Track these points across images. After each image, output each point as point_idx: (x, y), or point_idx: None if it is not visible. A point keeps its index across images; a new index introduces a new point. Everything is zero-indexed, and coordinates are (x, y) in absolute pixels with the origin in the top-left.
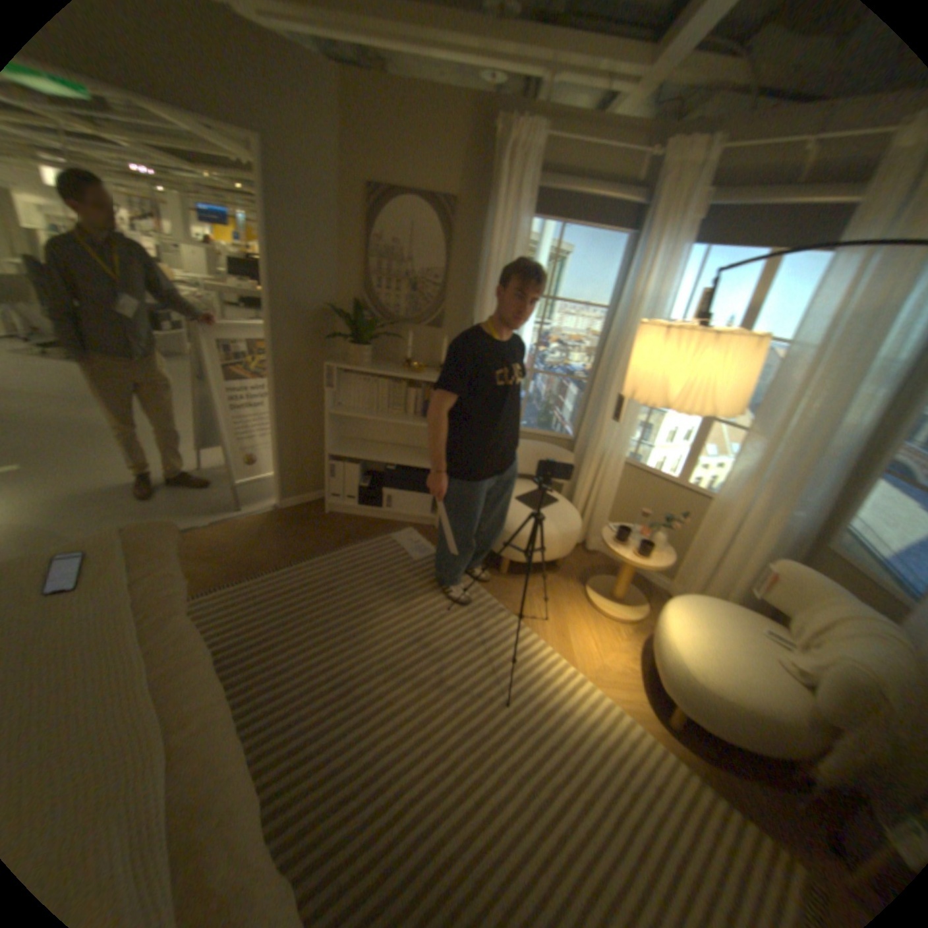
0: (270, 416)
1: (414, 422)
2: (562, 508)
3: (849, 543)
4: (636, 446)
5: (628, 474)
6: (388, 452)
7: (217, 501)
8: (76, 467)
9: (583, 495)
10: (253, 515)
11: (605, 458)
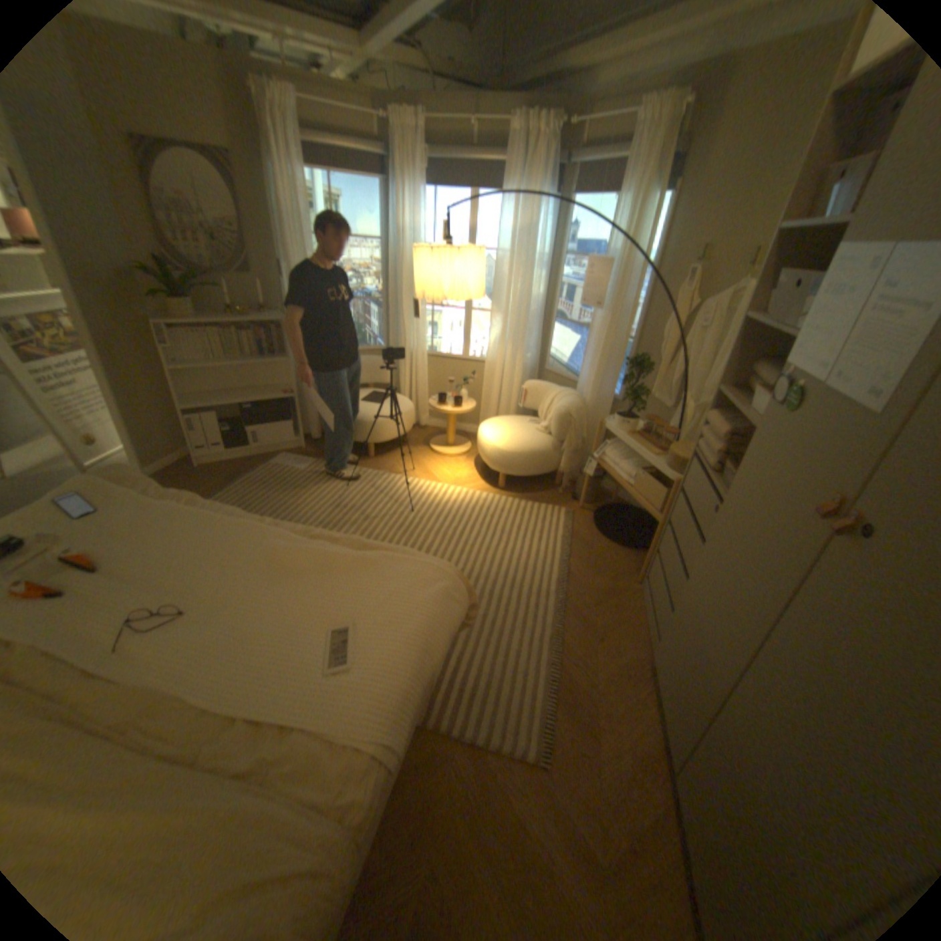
0: (103, 387)
1: (256, 361)
2: (397, 399)
3: (551, 364)
4: (431, 342)
5: (431, 364)
6: (237, 395)
7: None
8: None
9: (406, 387)
10: None
11: (413, 355)
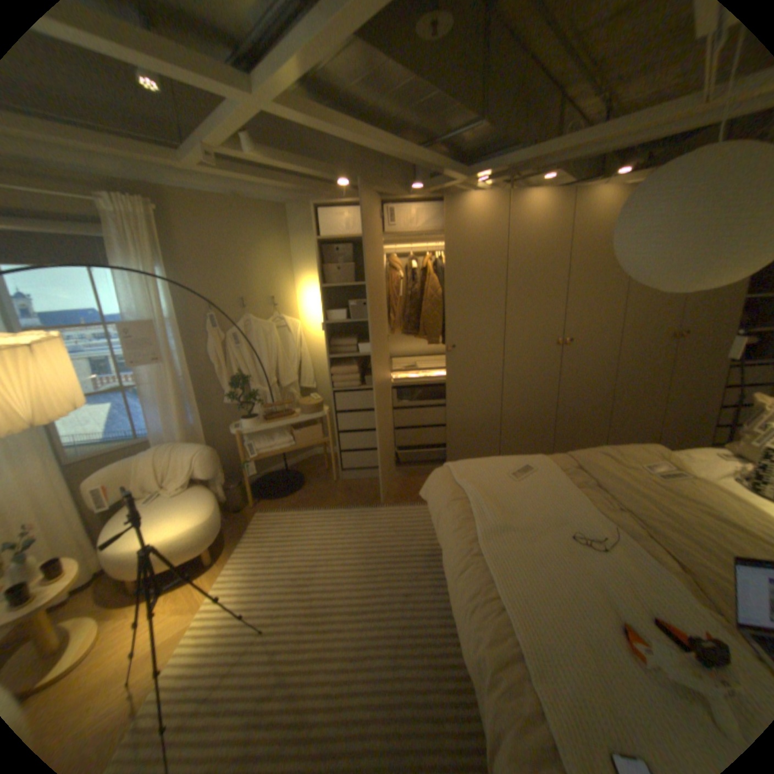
0: None
1: None
2: None
3: (69, 455)
4: None
5: None
6: None
7: None
8: None
9: None
10: None
11: None
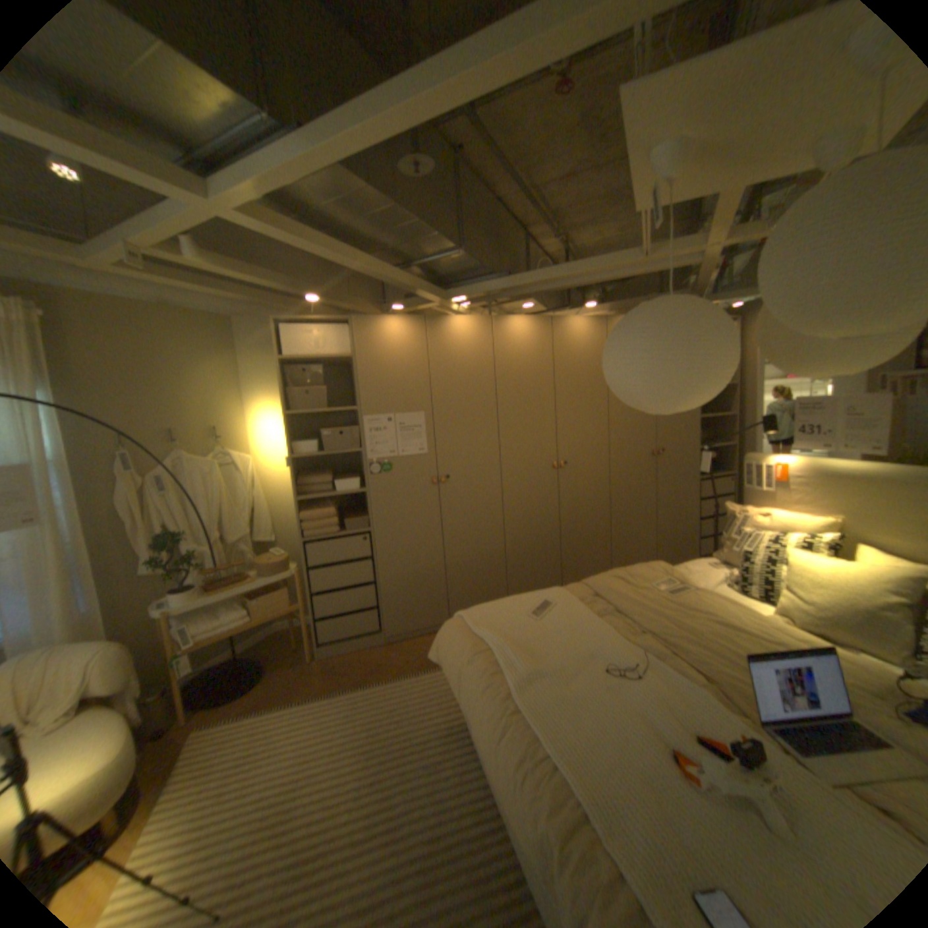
0: None
1: None
2: None
3: None
4: None
5: None
6: None
7: None
8: None
9: None
10: None
11: None
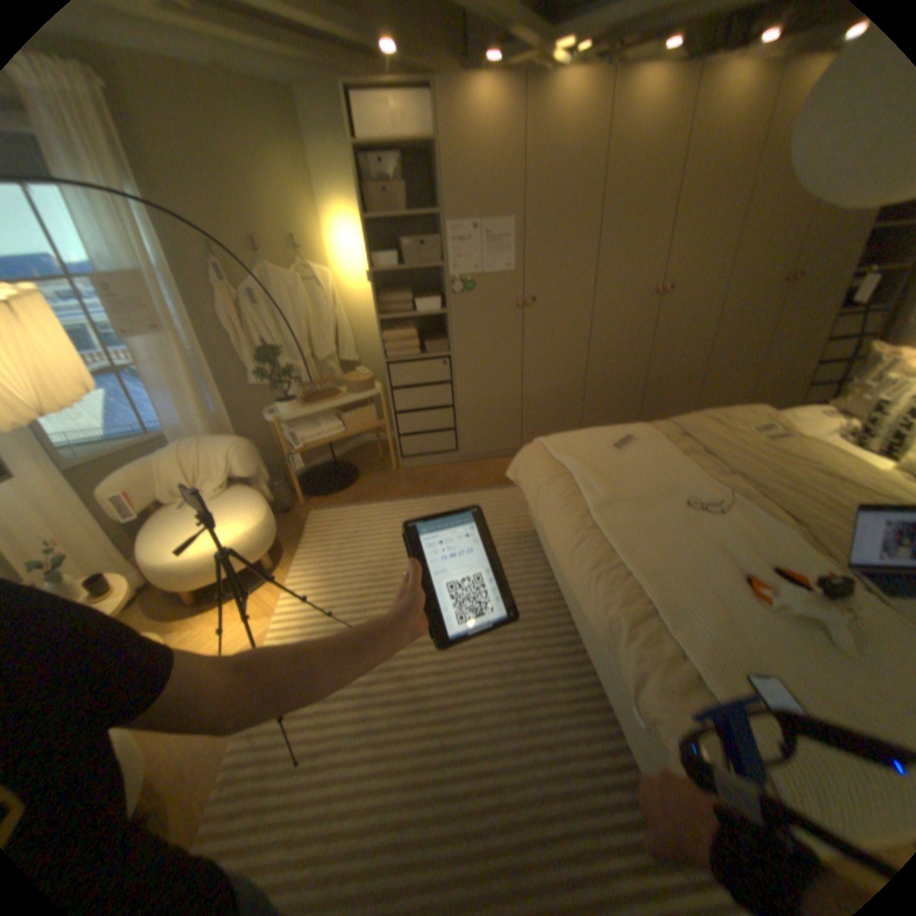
0: None
1: None
2: None
3: (64, 456)
4: None
5: None
6: None
7: None
8: None
9: None
10: None
11: None
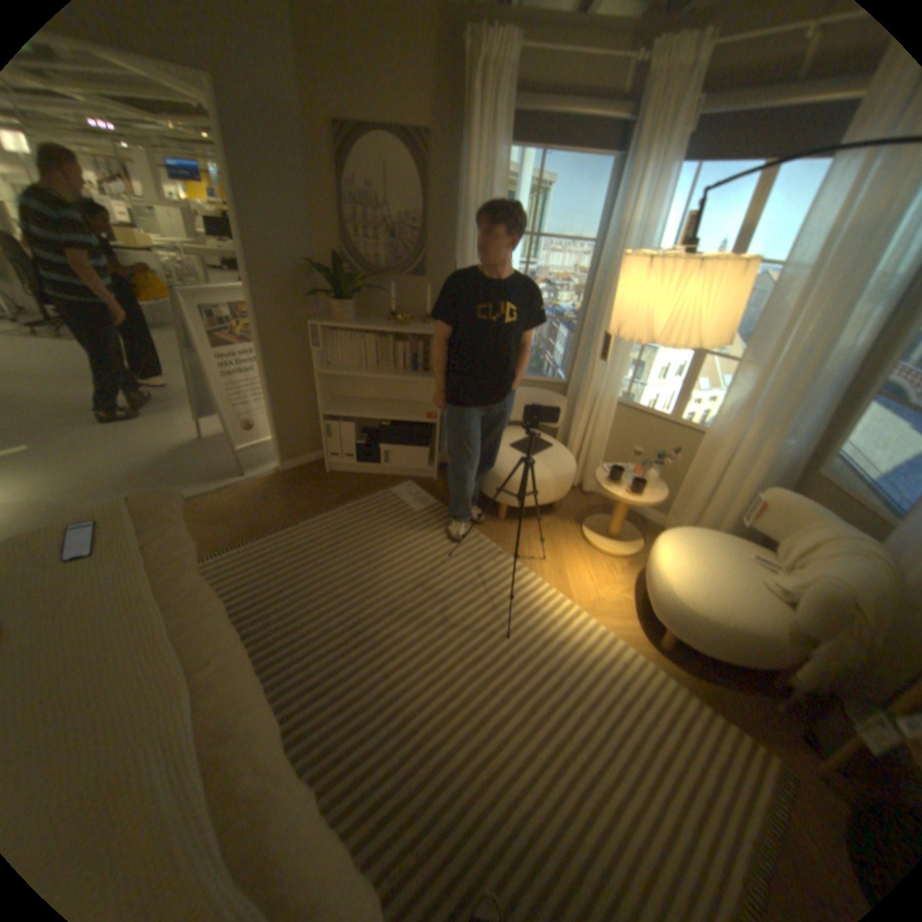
0: (262, 380)
1: (404, 376)
2: (557, 452)
3: (839, 468)
4: (629, 385)
5: (621, 414)
6: (382, 408)
7: (221, 467)
8: (83, 443)
9: (577, 438)
10: (257, 478)
11: (598, 400)
